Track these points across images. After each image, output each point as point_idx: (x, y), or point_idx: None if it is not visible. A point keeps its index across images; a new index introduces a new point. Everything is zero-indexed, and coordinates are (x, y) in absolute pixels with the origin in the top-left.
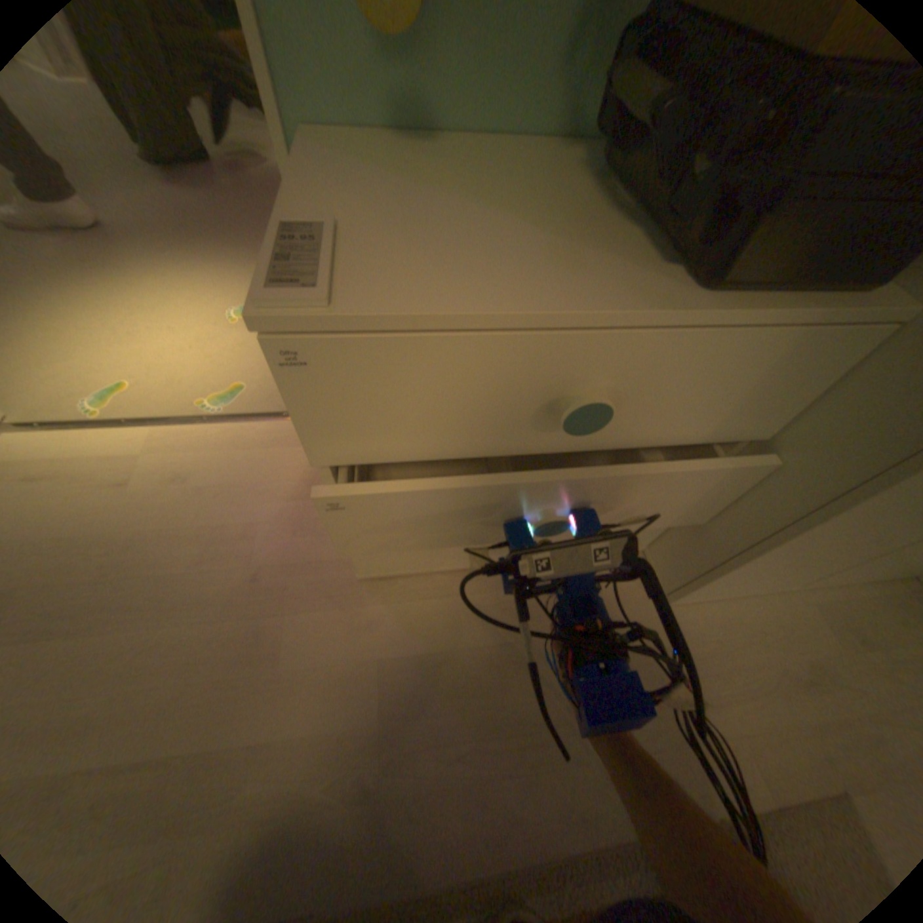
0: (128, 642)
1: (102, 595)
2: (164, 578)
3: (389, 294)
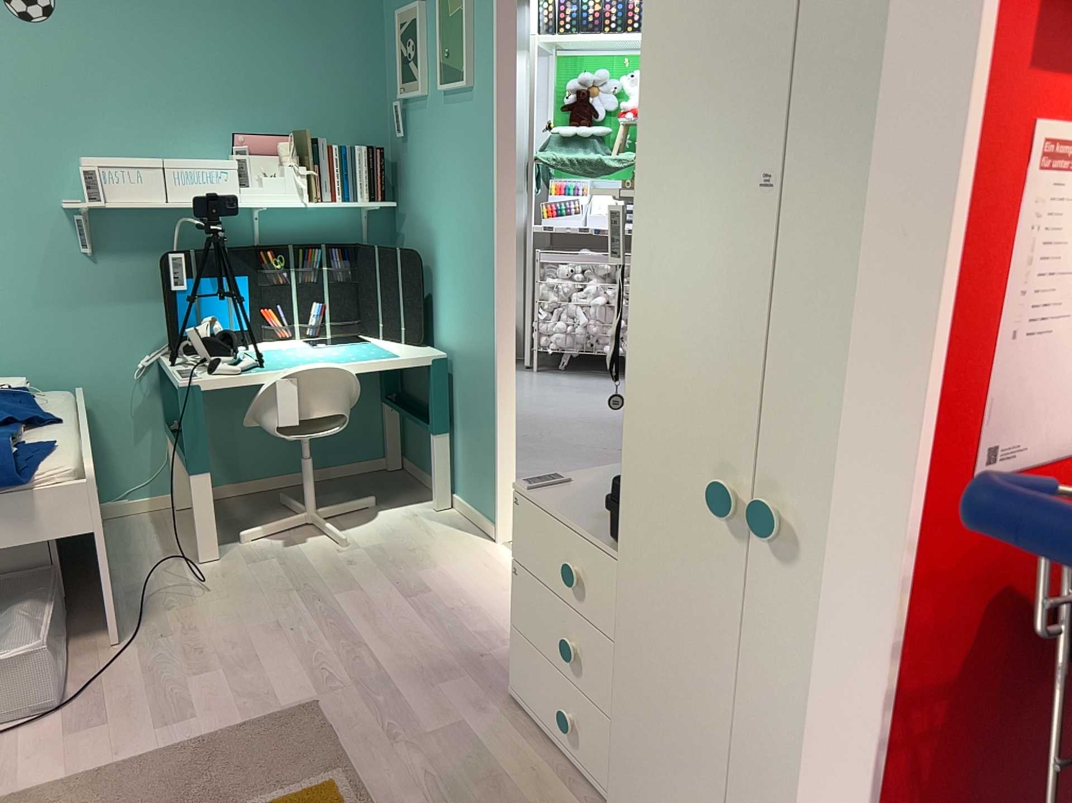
0: (424, 634)
1: (441, 615)
2: (461, 628)
3: (539, 496)
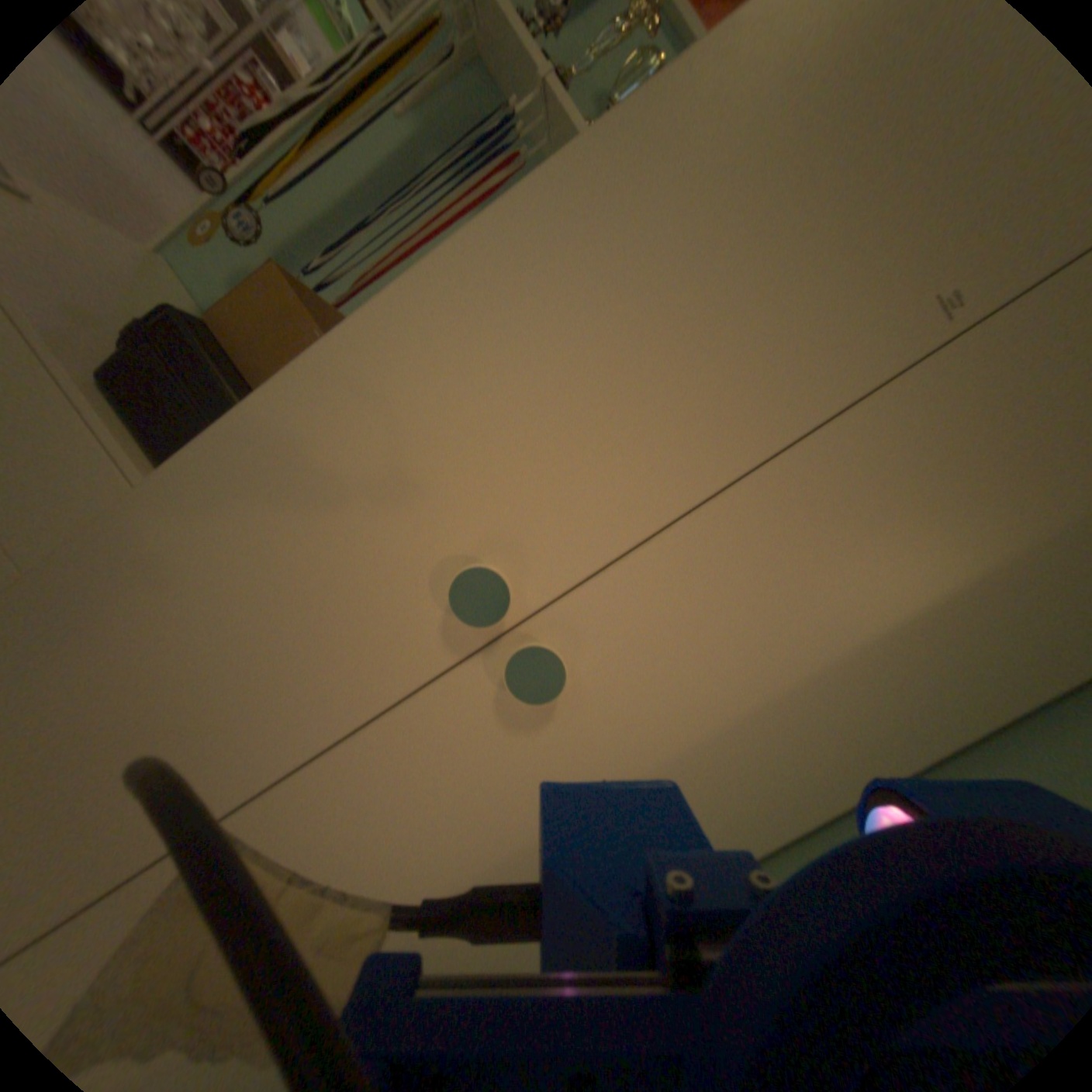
0: None
1: None
2: None
3: None
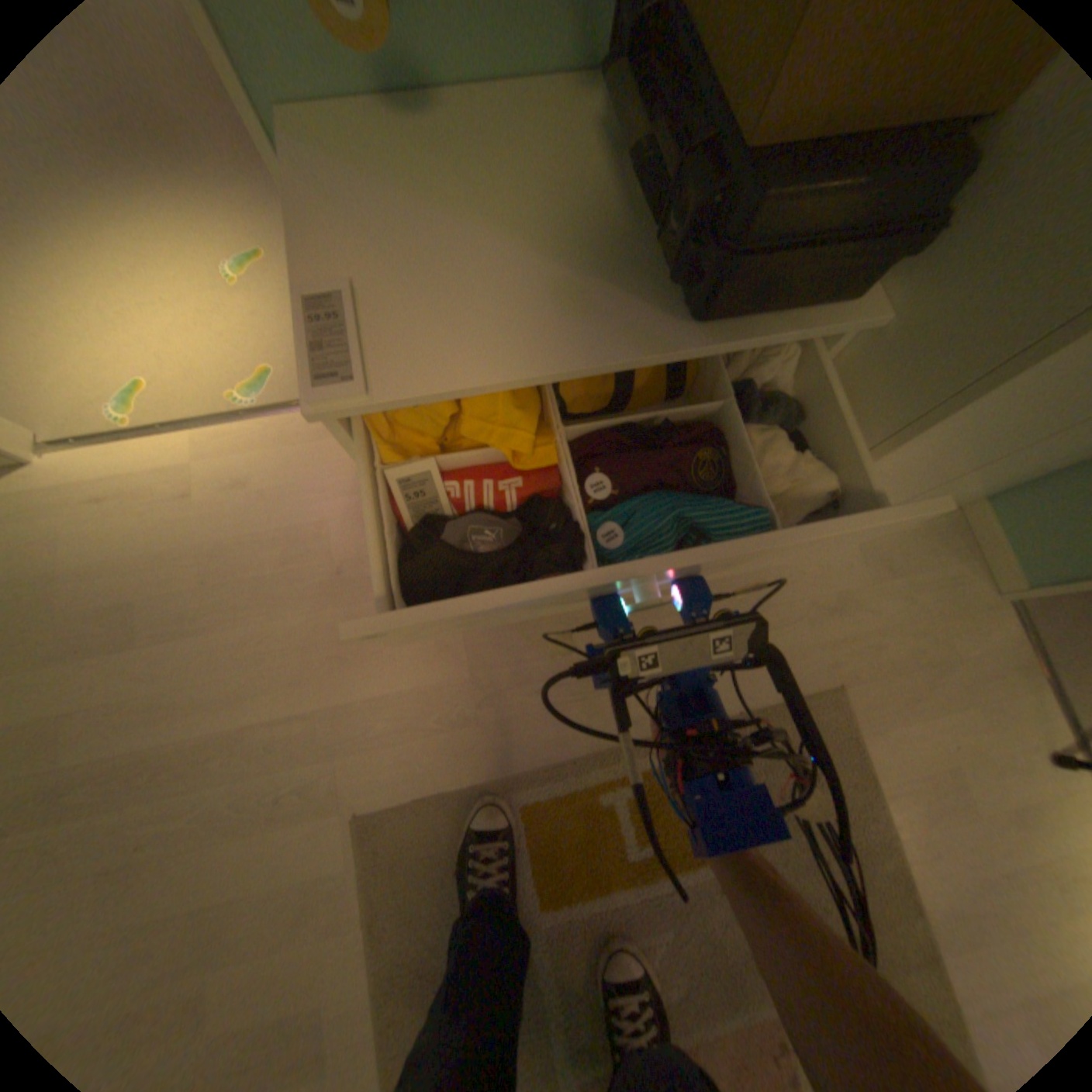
0: (246, 635)
1: (208, 600)
2: (257, 580)
3: (413, 376)
